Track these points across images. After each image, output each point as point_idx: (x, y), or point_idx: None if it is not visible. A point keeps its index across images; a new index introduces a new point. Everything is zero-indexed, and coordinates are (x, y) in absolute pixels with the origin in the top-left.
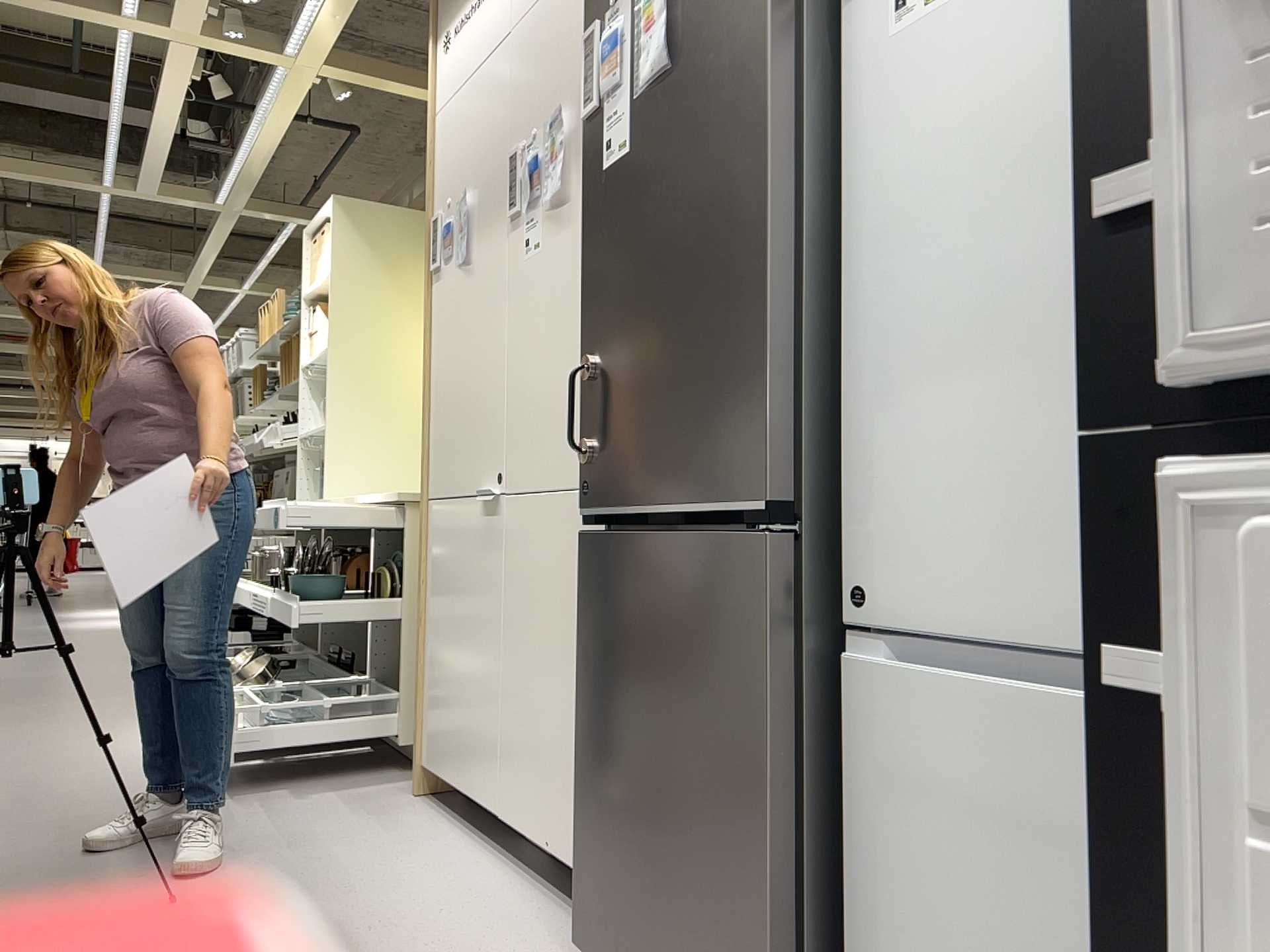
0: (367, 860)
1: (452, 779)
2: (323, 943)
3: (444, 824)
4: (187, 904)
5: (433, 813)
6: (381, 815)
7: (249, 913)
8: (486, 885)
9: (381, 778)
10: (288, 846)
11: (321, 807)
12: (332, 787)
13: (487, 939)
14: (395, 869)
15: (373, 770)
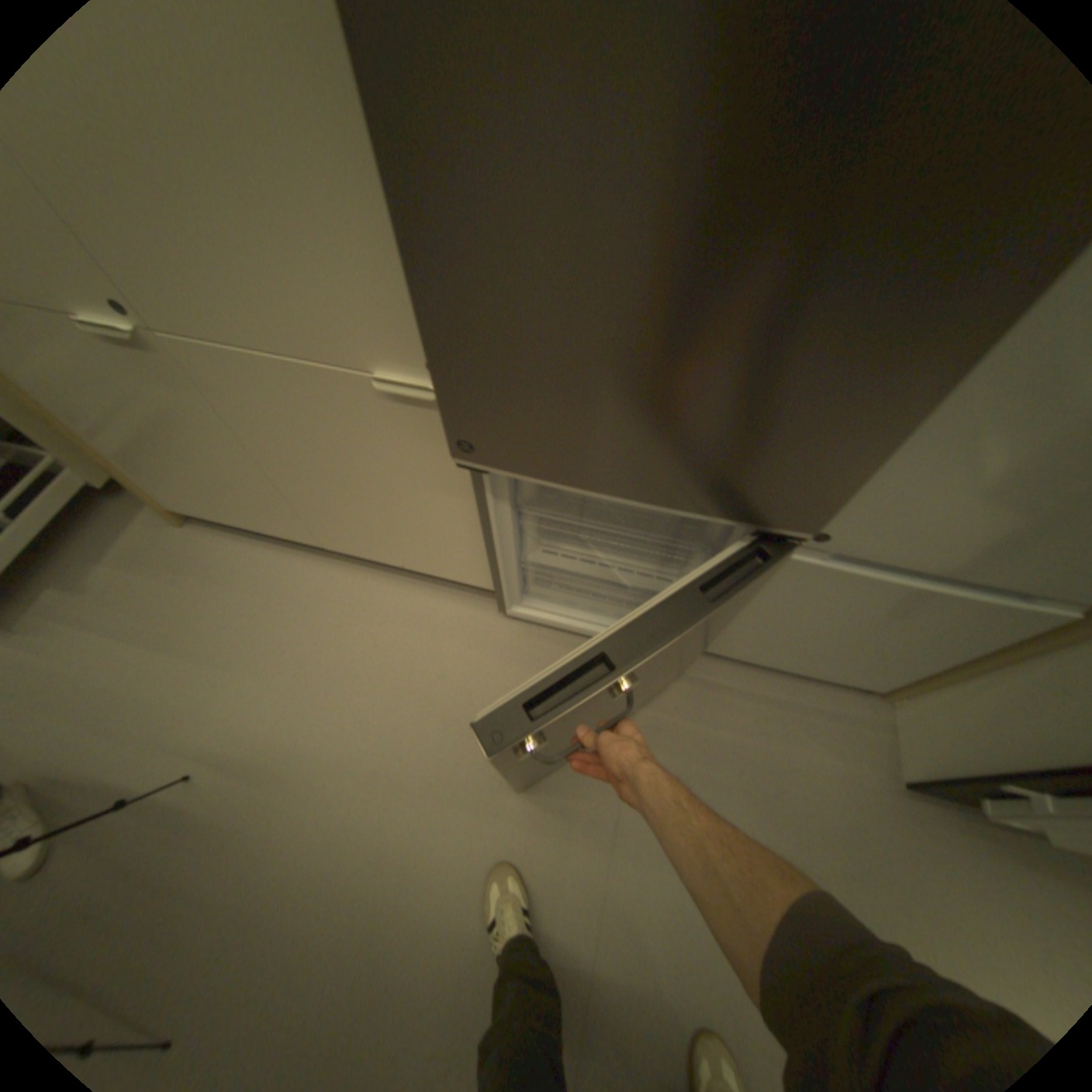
0: (249, 626)
1: (228, 523)
2: (339, 723)
3: (247, 548)
4: (191, 767)
5: (219, 540)
6: (183, 568)
7: (250, 739)
8: (361, 595)
9: (110, 519)
10: (163, 654)
11: (117, 590)
12: (83, 557)
13: (424, 644)
14: (281, 621)
15: (85, 512)
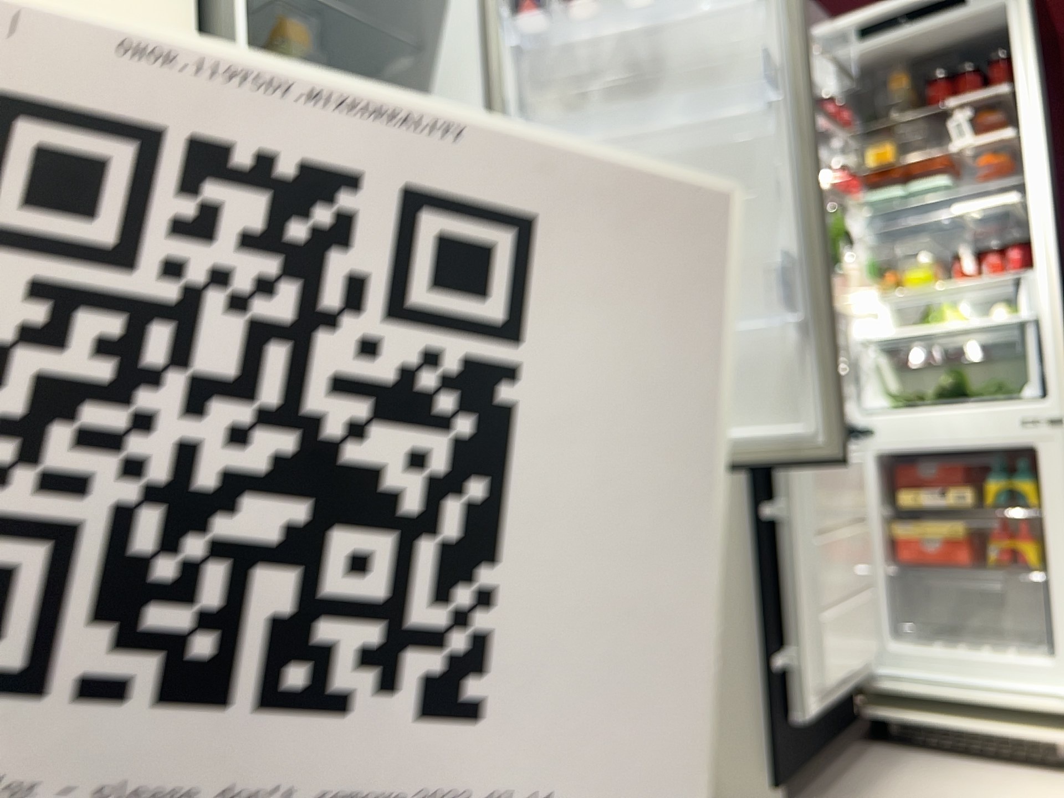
0: None
1: None
2: None
3: None
4: None
5: None
6: None
7: None
8: None
9: None
10: None
11: None
12: None
13: None
14: None
15: None
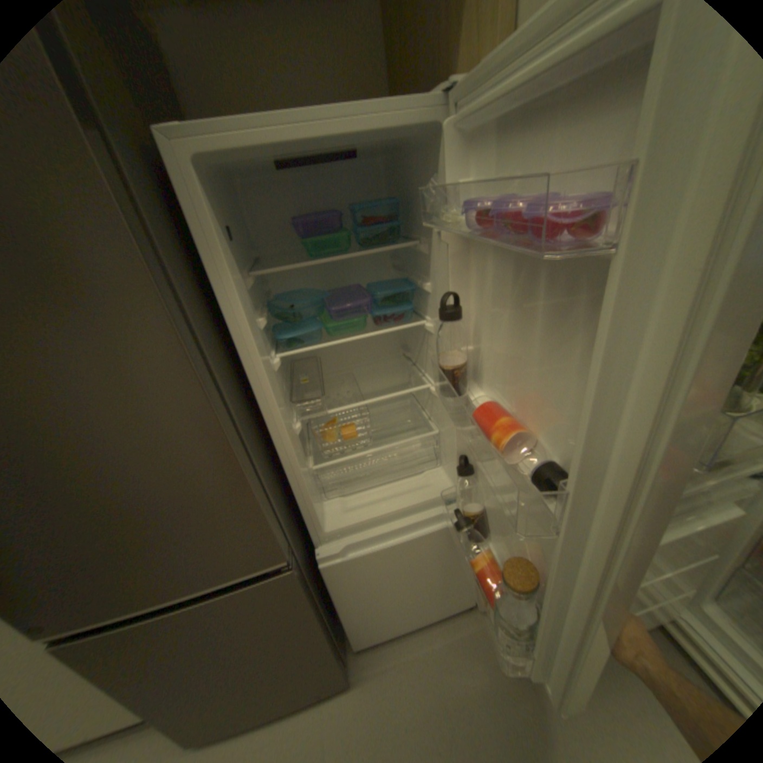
0: None
1: None
2: None
3: None
4: None
5: None
6: None
7: None
8: None
9: None
10: None
11: None
12: None
13: None
14: None
15: None
